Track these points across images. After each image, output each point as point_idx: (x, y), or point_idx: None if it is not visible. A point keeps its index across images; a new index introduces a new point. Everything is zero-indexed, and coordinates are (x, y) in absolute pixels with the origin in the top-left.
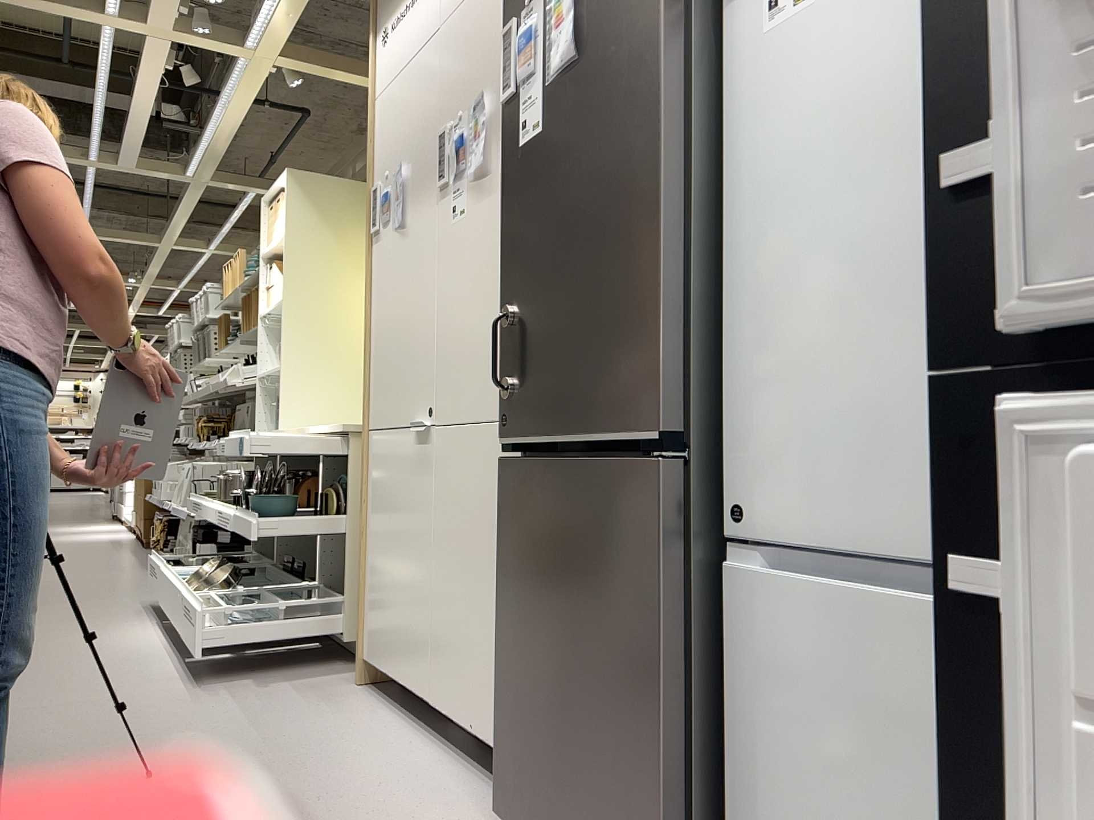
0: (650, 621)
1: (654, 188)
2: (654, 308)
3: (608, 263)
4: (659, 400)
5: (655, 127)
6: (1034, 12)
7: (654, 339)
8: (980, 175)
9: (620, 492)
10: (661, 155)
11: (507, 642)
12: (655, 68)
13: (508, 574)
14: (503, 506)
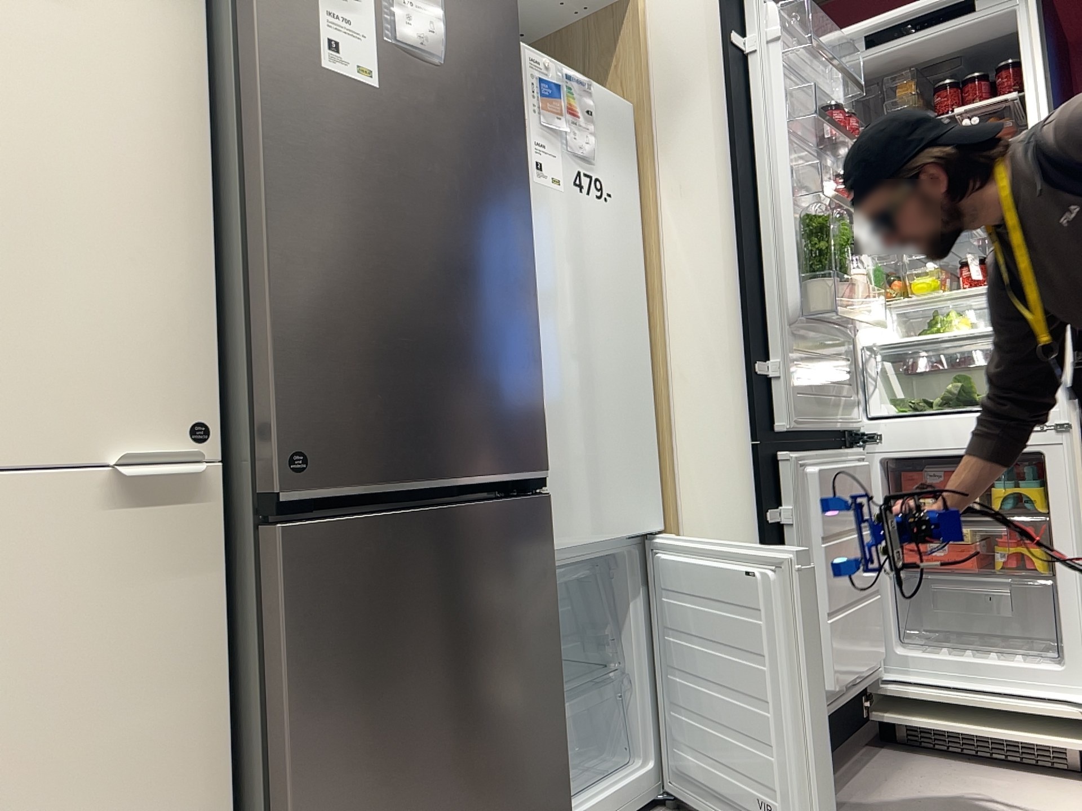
0: (548, 634)
1: (527, 259)
2: (533, 363)
3: (488, 304)
4: (542, 443)
5: (524, 208)
6: (783, 329)
7: (535, 389)
8: (761, 370)
9: (515, 528)
10: (531, 236)
11: (325, 807)
12: (522, 158)
13: (322, 699)
14: (298, 598)
